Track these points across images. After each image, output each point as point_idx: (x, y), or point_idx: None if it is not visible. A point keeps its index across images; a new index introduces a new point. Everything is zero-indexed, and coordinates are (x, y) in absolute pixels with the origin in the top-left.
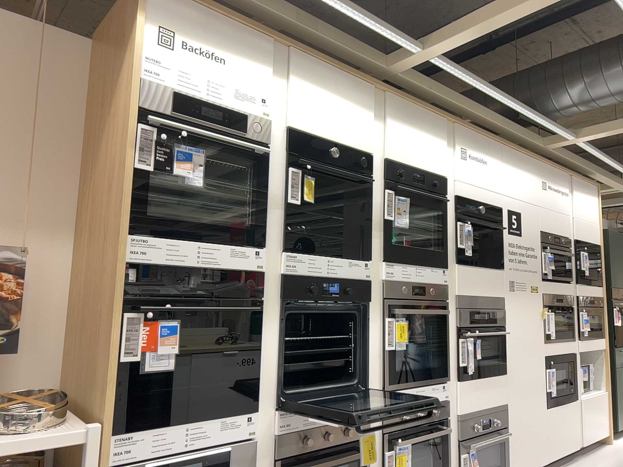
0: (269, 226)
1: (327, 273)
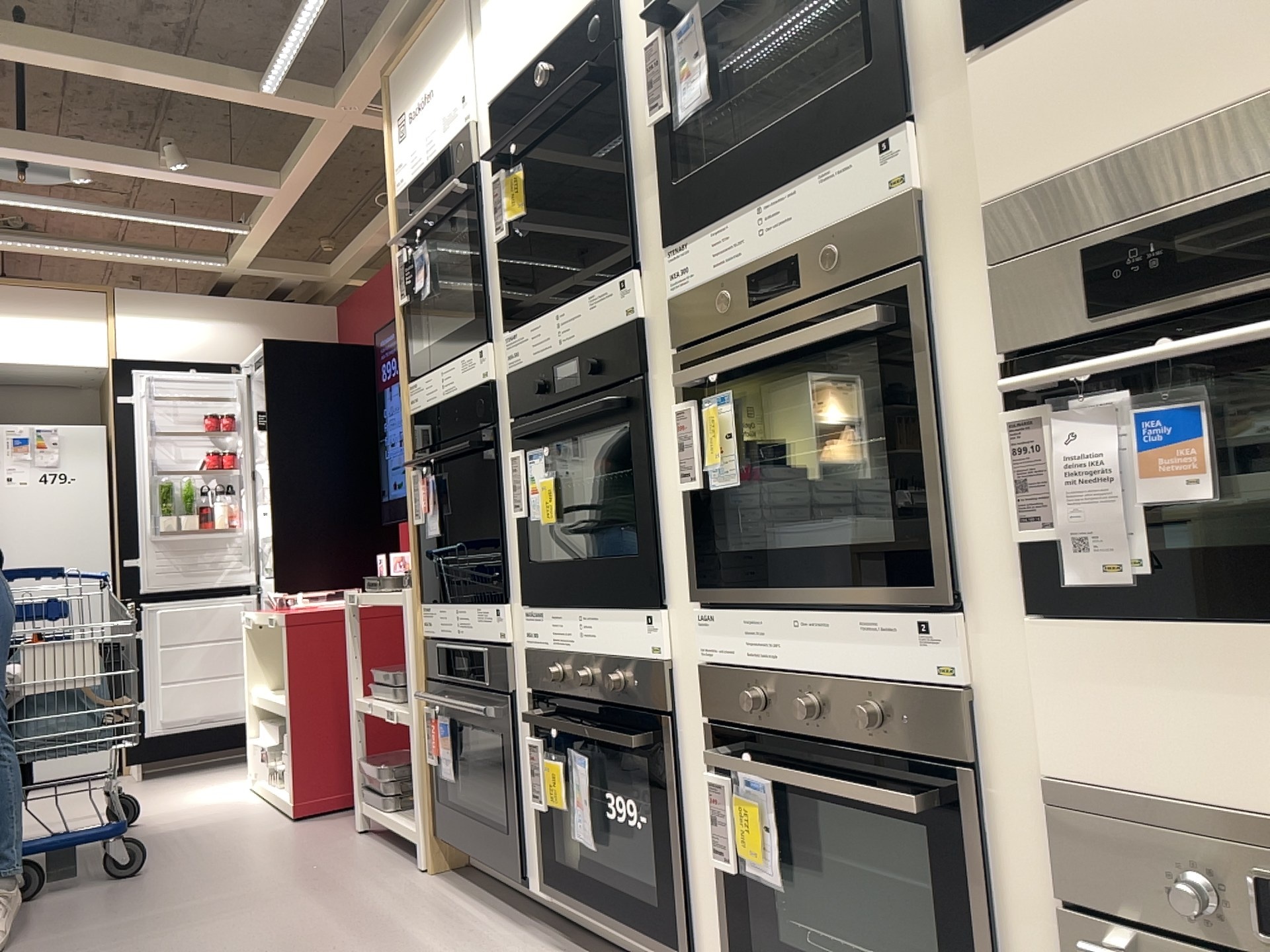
0: (489, 301)
1: (558, 343)
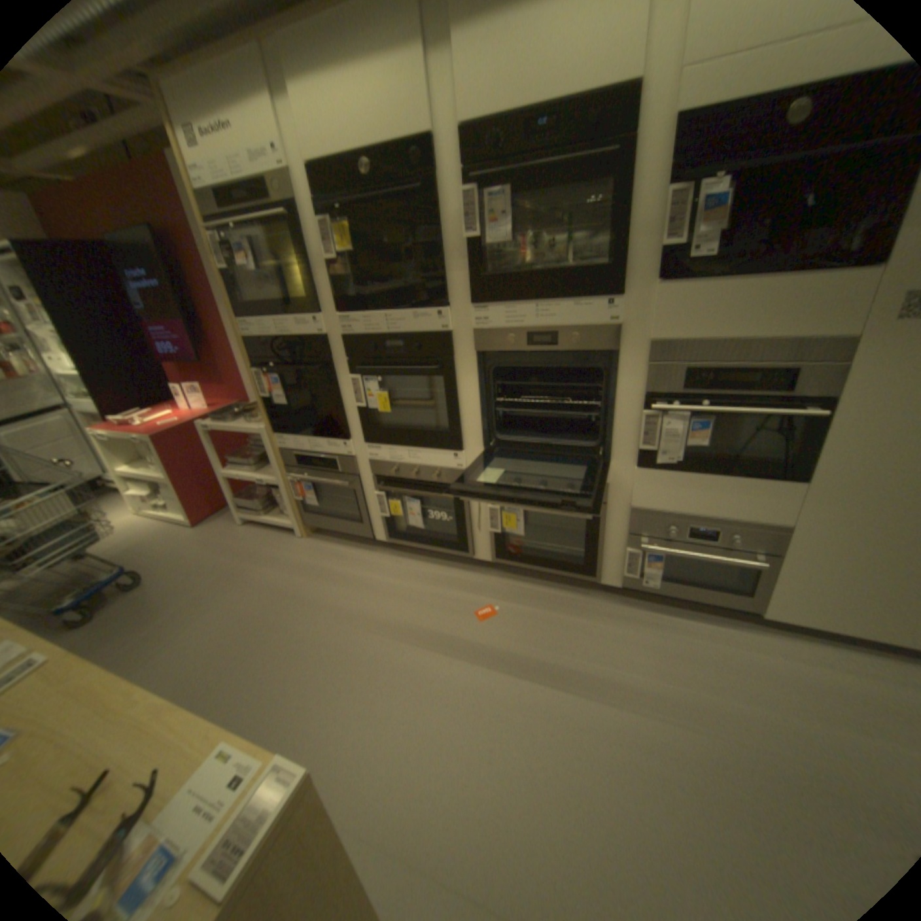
0: (317, 291)
1: (387, 332)
